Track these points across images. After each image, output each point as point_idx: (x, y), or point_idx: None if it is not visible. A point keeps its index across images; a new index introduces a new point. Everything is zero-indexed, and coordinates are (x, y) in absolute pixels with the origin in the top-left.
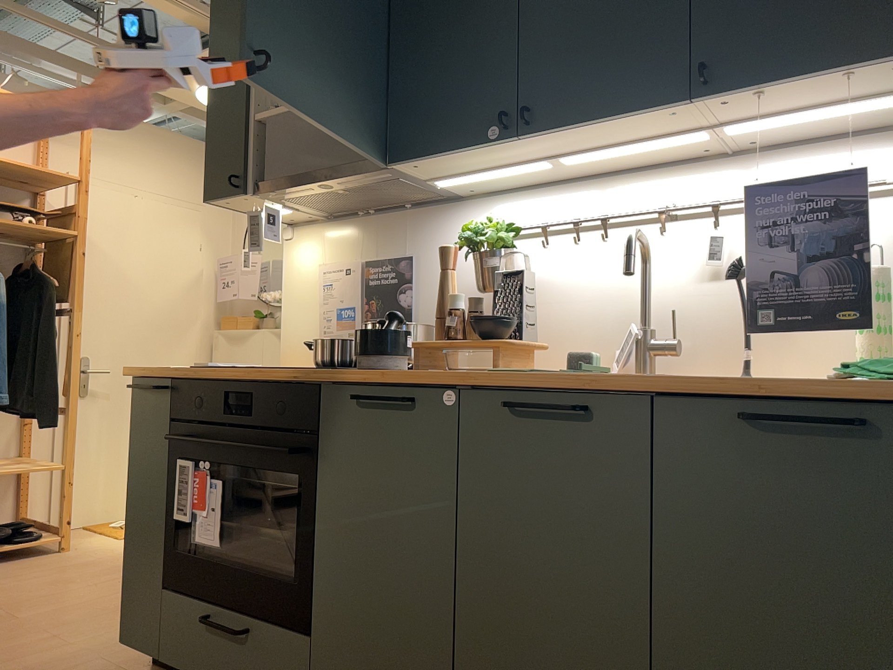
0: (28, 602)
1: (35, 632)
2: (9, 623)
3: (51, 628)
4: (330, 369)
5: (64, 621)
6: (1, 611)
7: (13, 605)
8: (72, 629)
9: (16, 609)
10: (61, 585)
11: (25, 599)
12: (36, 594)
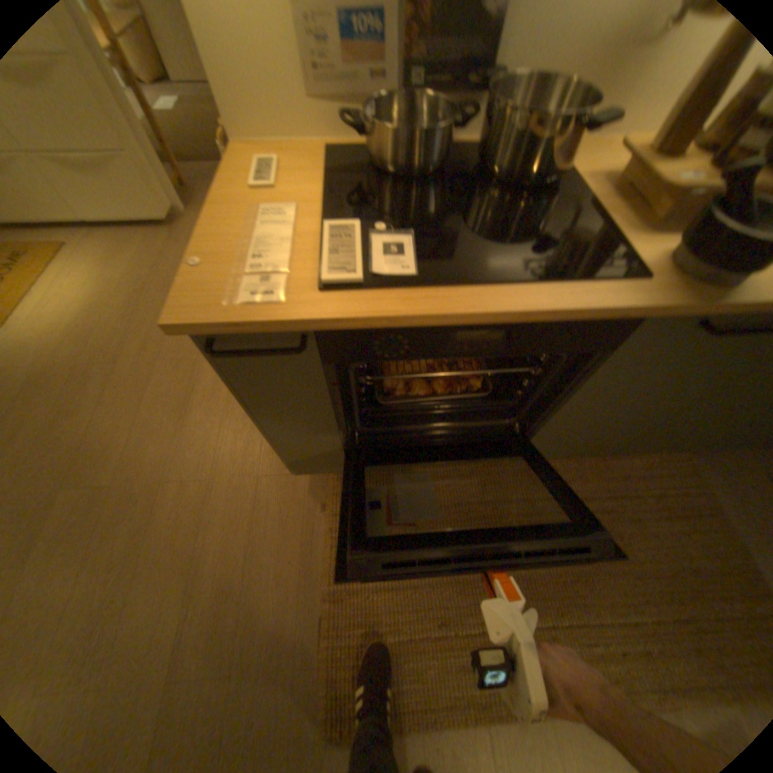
0: (78, 462)
1: (154, 487)
2: (110, 494)
3: (161, 475)
4: (643, 277)
5: (155, 461)
6: (74, 489)
7: (70, 474)
8: (179, 464)
9: (82, 476)
10: (68, 423)
11: (67, 460)
12: (63, 447)
